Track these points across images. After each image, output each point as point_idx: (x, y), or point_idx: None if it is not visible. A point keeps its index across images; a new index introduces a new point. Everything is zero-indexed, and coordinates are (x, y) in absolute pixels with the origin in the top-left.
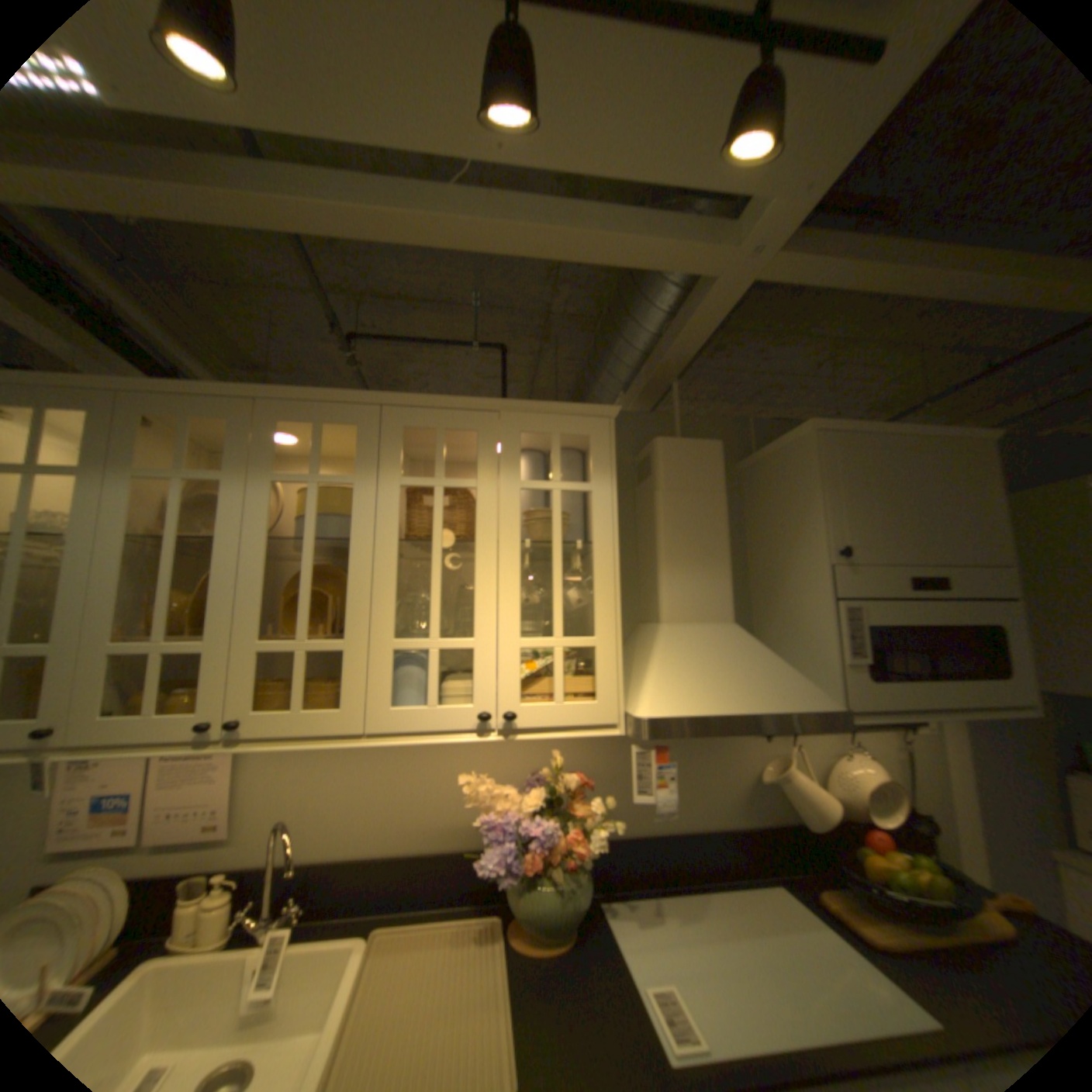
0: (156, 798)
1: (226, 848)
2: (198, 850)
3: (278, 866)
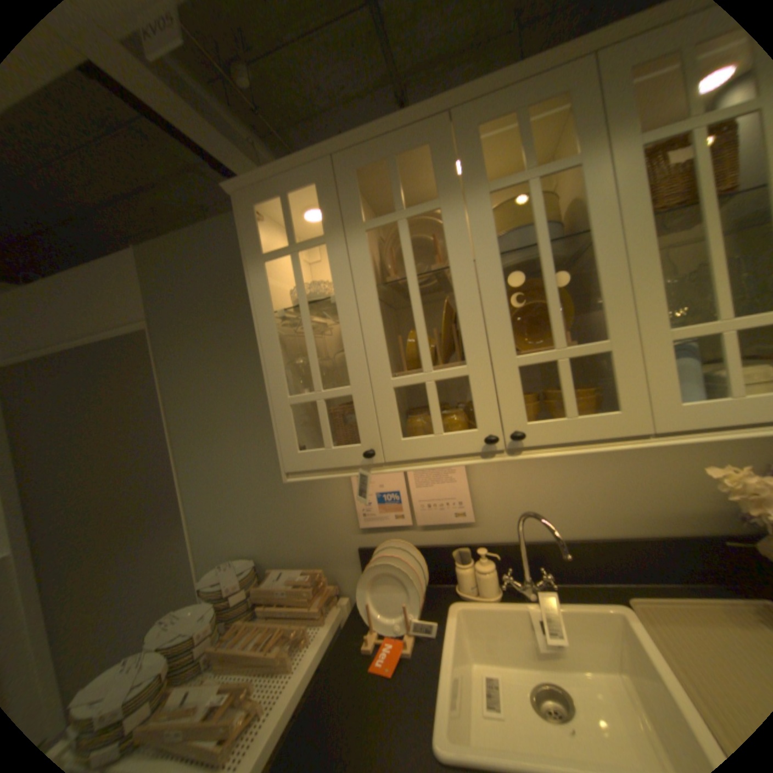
0: (416, 495)
1: (473, 529)
2: (453, 530)
3: (518, 543)
